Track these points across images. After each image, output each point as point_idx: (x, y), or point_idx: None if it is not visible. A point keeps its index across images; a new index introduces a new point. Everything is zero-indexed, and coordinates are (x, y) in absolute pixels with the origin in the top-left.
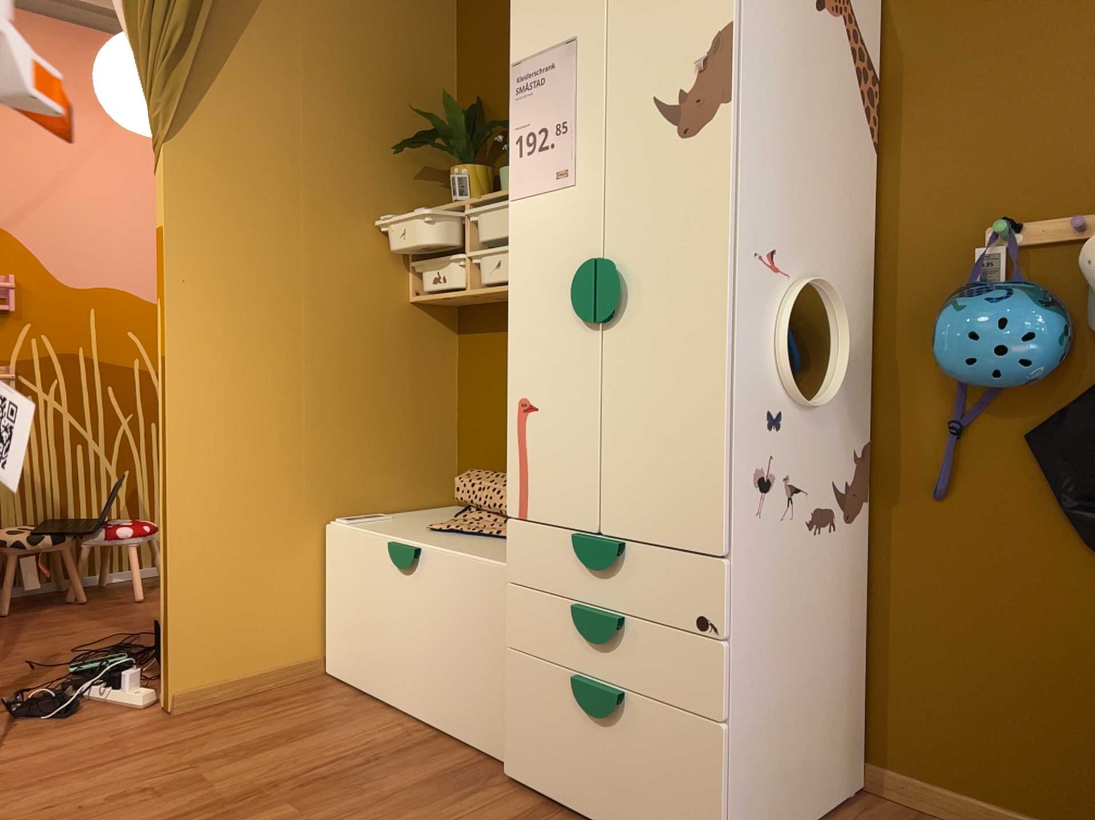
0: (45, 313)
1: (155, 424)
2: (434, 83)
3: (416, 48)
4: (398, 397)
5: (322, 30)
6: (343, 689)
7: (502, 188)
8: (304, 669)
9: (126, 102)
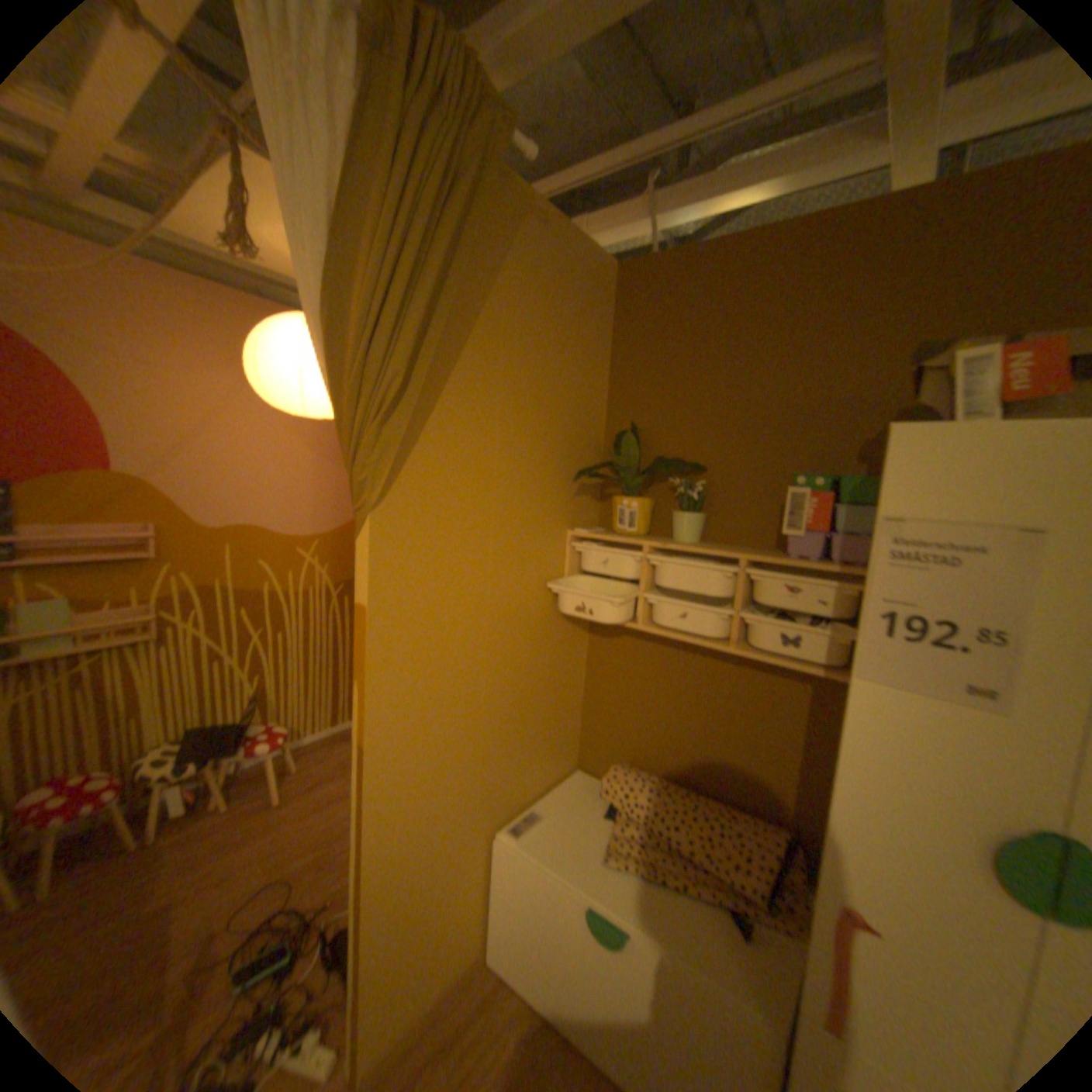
0: (180, 553)
1: (281, 634)
2: (592, 402)
3: (583, 369)
4: (549, 696)
5: (516, 358)
6: (514, 998)
7: (672, 525)
8: (471, 970)
9: (276, 388)
